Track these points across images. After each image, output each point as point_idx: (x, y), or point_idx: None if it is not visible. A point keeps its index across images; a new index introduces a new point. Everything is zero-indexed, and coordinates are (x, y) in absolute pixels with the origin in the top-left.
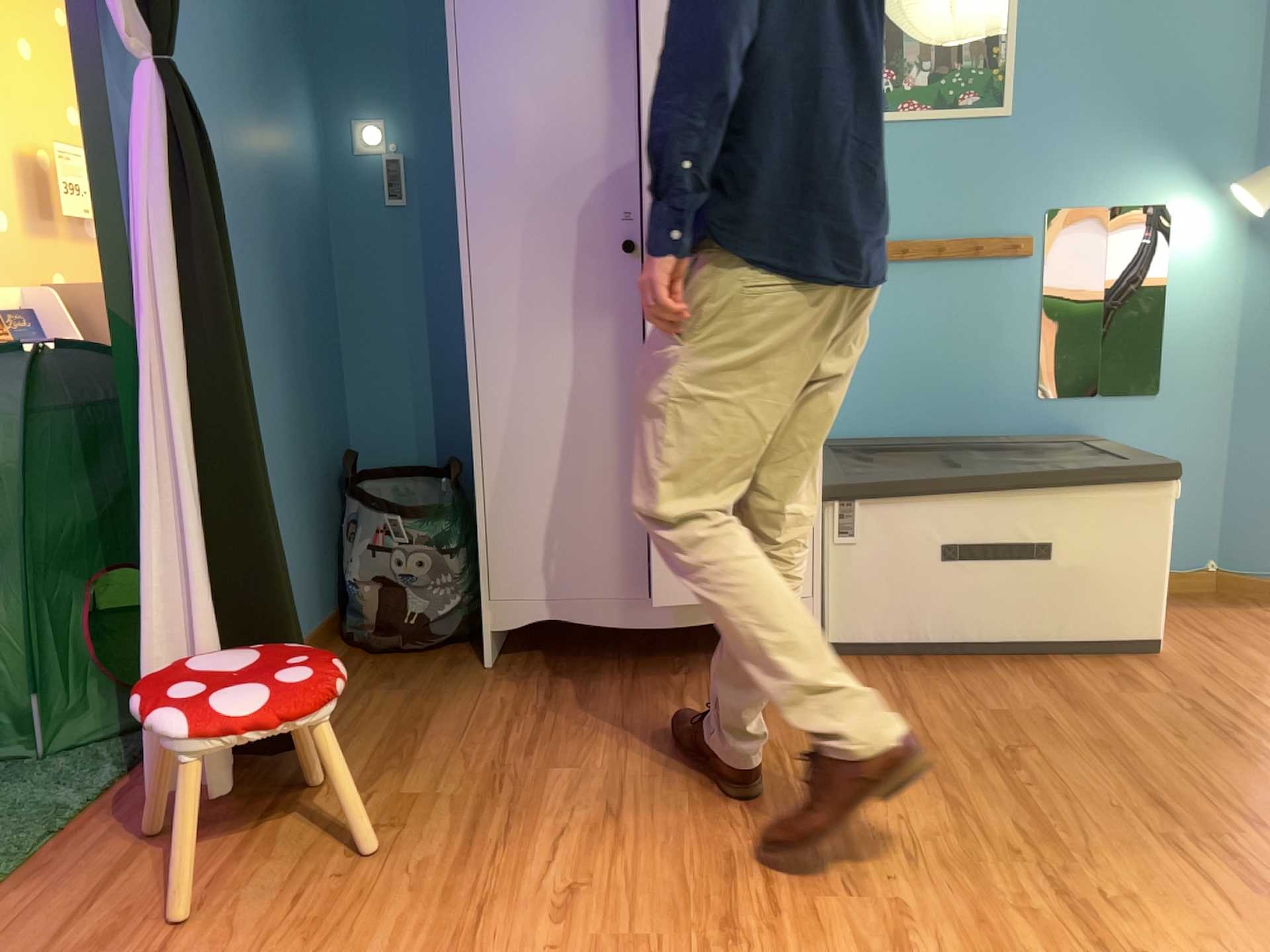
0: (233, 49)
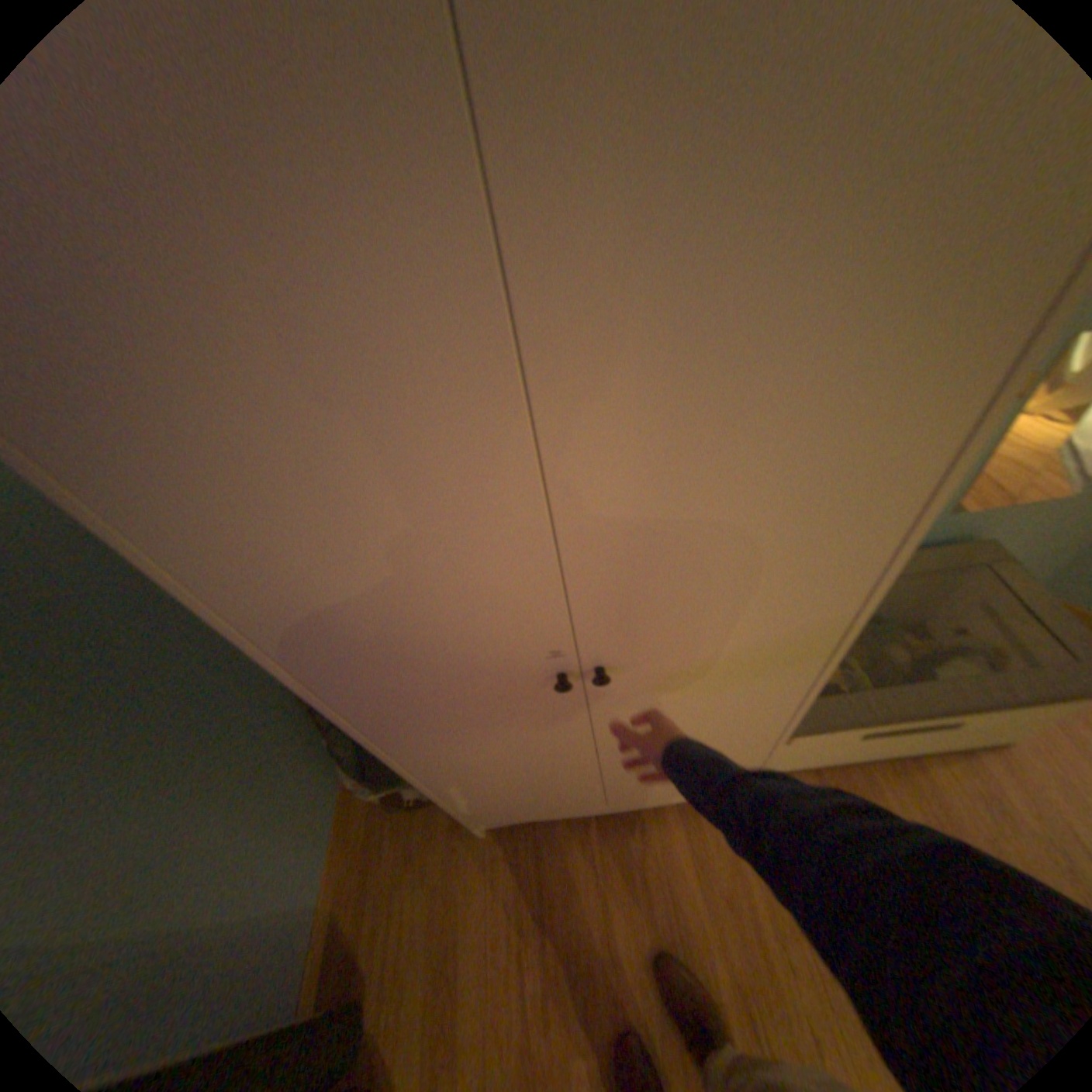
0: None
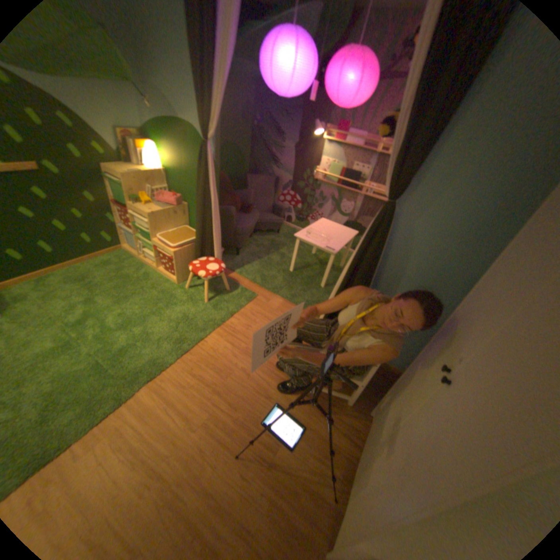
0: (503, 204)
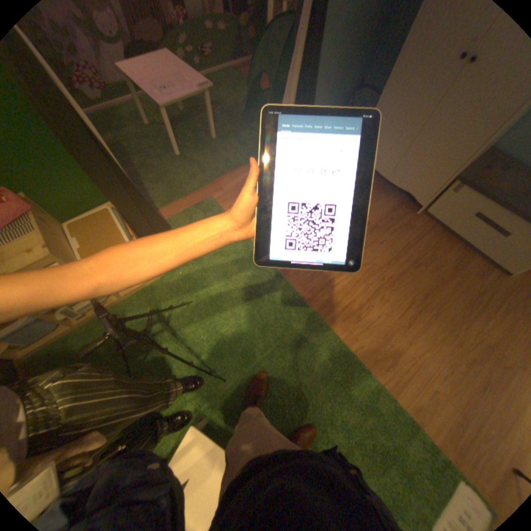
0: None
